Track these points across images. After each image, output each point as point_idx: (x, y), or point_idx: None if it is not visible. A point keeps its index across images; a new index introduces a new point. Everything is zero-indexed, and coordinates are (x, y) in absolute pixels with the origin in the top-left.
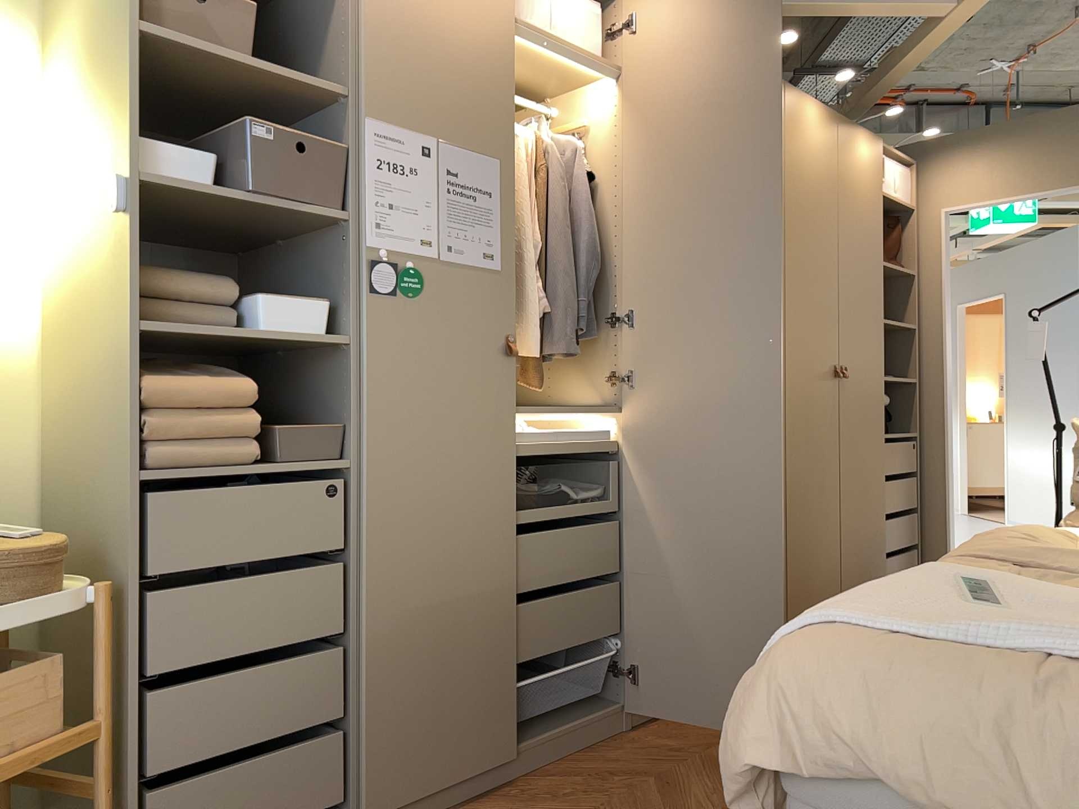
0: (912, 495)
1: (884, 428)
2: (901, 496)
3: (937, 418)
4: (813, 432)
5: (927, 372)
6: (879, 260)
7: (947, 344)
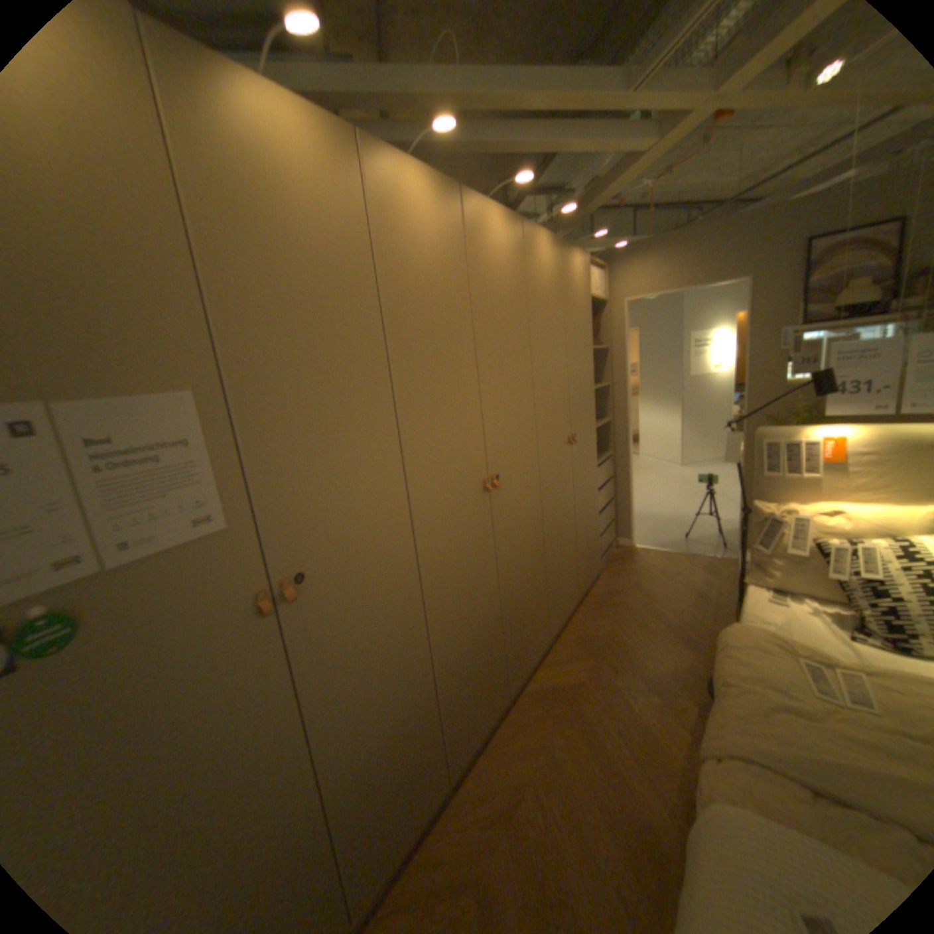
0: (610, 492)
1: (593, 457)
2: (605, 498)
3: (622, 440)
4: (556, 493)
5: (615, 411)
6: (586, 343)
7: (628, 393)
